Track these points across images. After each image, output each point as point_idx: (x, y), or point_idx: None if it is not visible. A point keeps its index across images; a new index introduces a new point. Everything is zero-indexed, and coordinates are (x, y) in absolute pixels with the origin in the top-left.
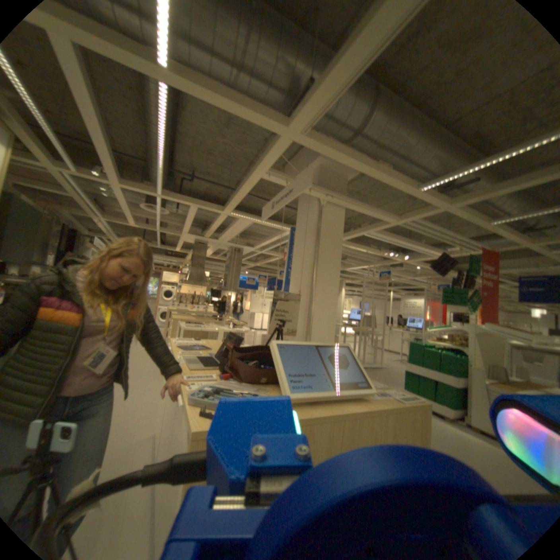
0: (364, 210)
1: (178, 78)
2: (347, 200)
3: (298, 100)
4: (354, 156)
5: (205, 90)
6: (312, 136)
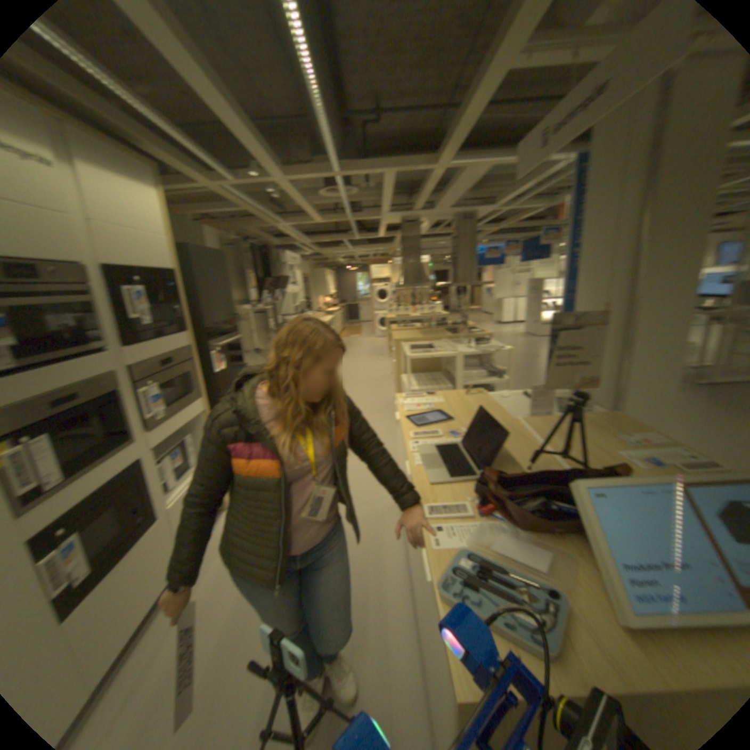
0: None
1: None
2: None
3: None
4: None
5: None
6: None
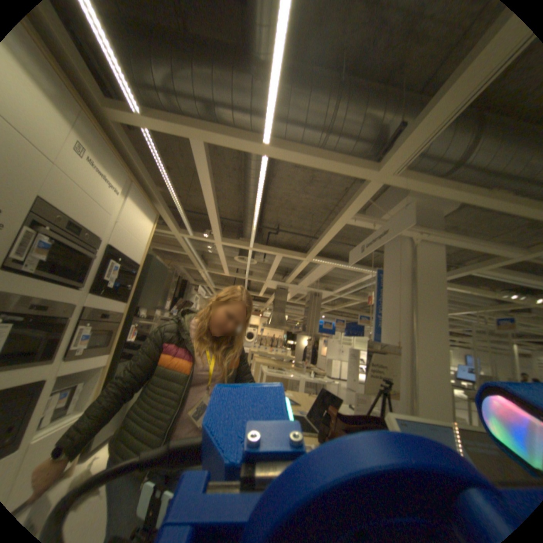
0: (473, 245)
1: (276, 149)
2: (448, 236)
3: (388, 145)
4: (460, 187)
5: (299, 154)
6: (406, 175)
